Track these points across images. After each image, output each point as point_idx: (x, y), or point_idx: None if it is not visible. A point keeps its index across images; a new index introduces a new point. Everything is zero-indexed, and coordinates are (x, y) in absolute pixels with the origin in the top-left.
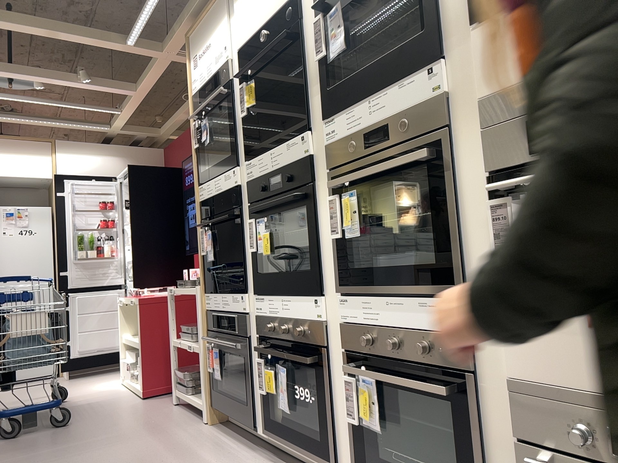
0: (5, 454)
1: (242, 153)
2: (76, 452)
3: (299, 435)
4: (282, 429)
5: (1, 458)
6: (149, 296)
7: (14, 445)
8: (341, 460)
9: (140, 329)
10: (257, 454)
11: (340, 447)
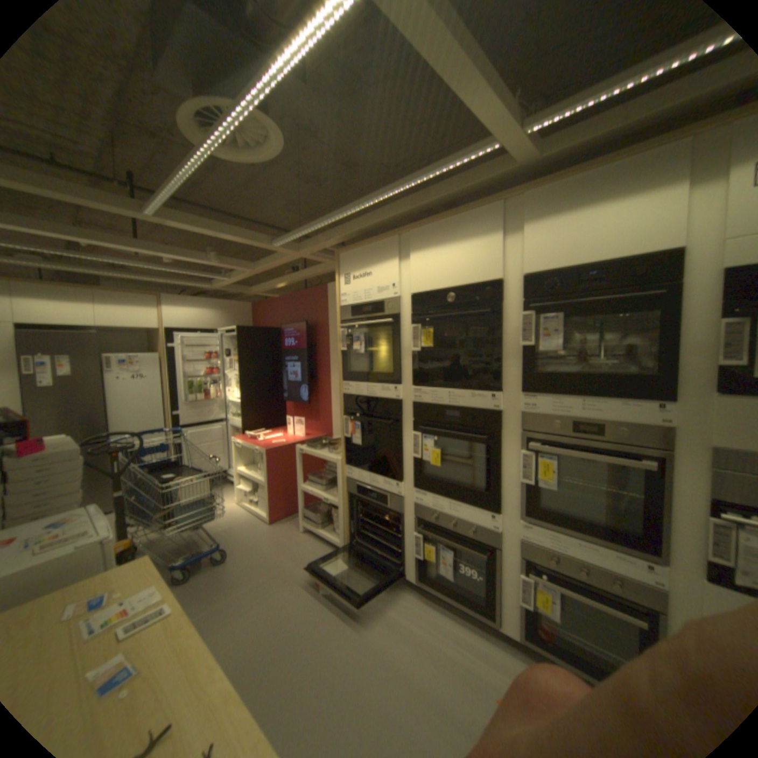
0: (192, 609)
1: (407, 377)
2: (256, 601)
3: (460, 597)
4: (436, 584)
5: (192, 614)
6: (271, 447)
7: (192, 595)
8: (505, 623)
9: (262, 471)
10: (407, 595)
11: (505, 615)
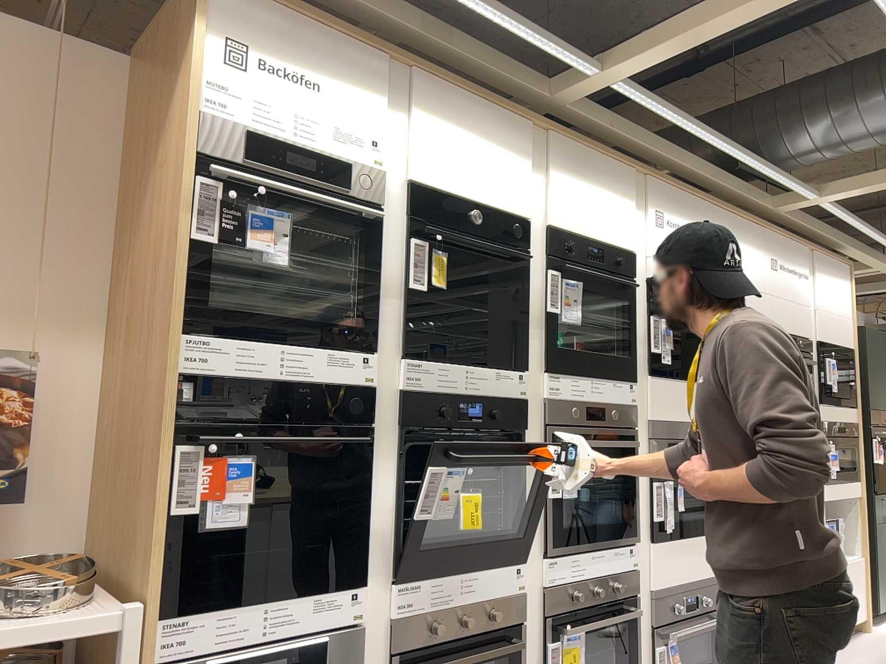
0: None
1: (392, 338)
2: None
3: None
4: None
5: None
6: None
7: None
8: None
9: None
10: None
11: None
